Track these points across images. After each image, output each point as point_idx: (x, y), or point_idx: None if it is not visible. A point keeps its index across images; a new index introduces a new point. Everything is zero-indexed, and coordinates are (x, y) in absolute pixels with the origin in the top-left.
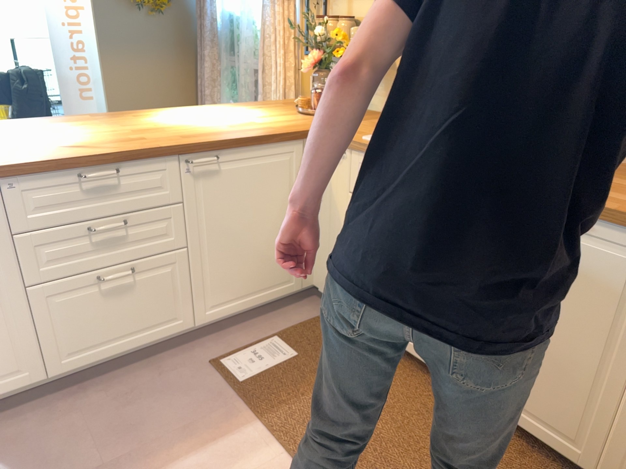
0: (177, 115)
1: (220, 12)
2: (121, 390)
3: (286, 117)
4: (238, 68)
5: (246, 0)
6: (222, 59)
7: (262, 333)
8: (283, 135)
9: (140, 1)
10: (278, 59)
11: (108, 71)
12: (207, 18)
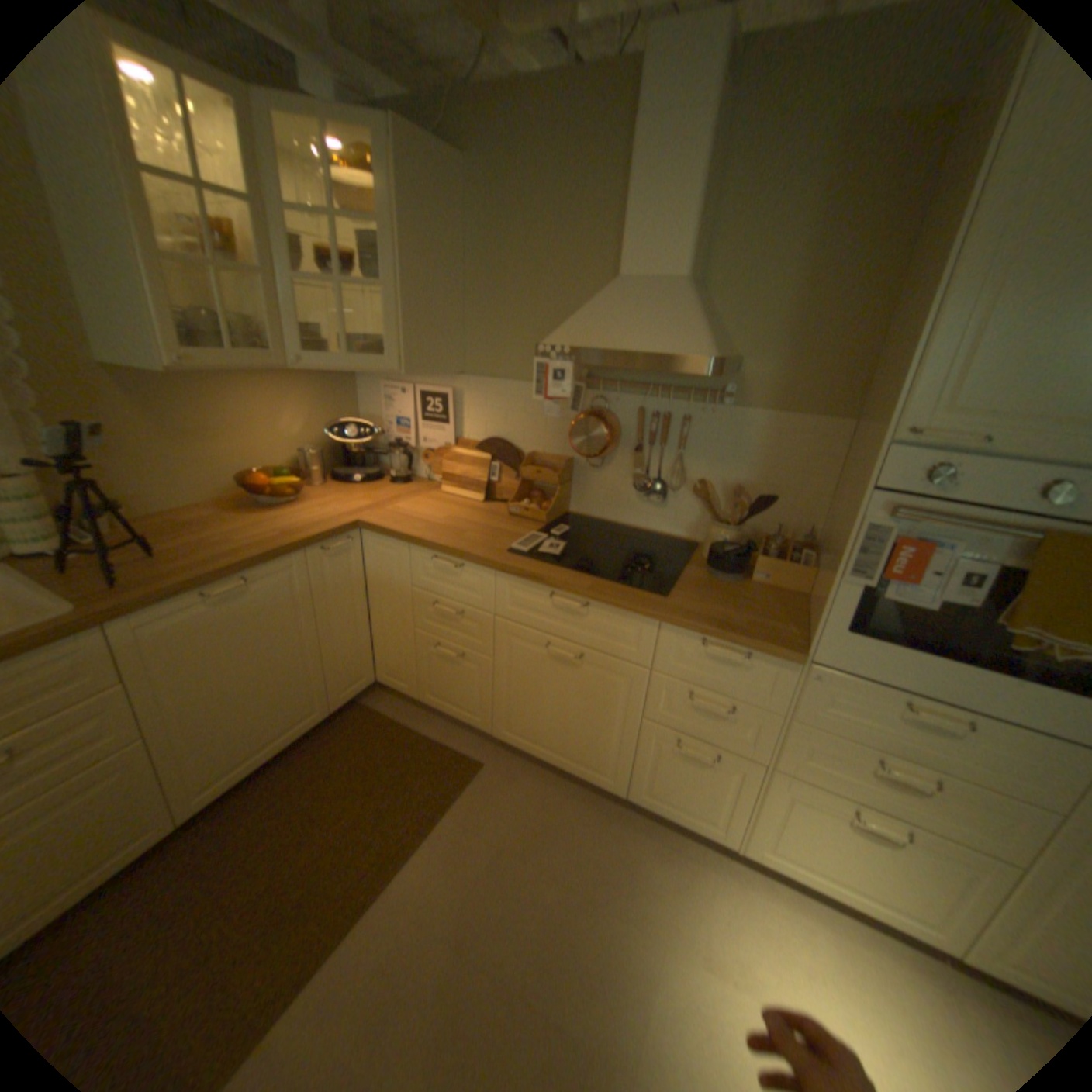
0: None
1: None
2: None
3: None
4: None
5: None
6: None
7: None
8: None
9: None
10: None
11: None
12: None
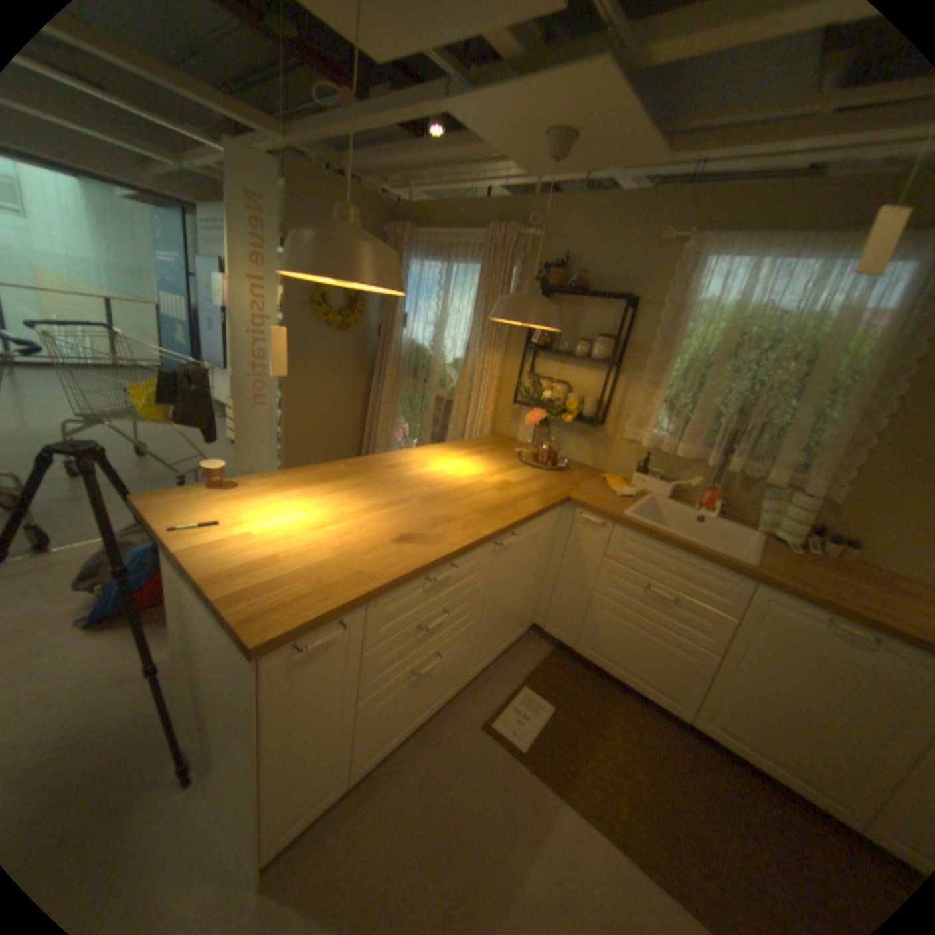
0: (424, 464)
1: (403, 337)
2: (416, 784)
3: (524, 472)
4: (420, 391)
5: (440, 336)
6: (399, 379)
7: (511, 683)
8: (554, 505)
9: (331, 319)
10: (480, 399)
11: (289, 382)
12: (394, 343)
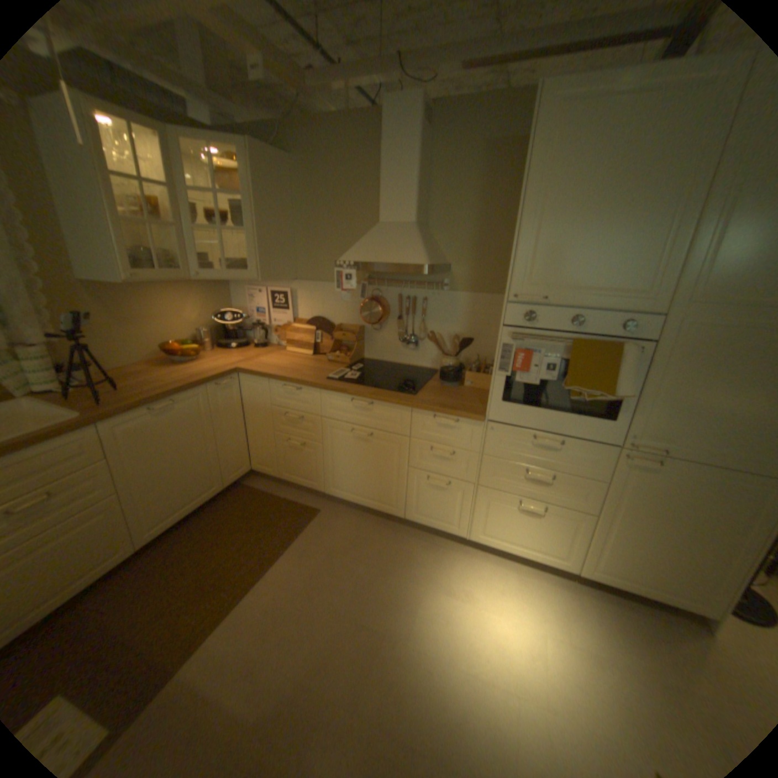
0: None
1: None
2: None
3: None
4: None
5: None
6: None
7: None
8: None
9: None
10: None
11: None
12: None
